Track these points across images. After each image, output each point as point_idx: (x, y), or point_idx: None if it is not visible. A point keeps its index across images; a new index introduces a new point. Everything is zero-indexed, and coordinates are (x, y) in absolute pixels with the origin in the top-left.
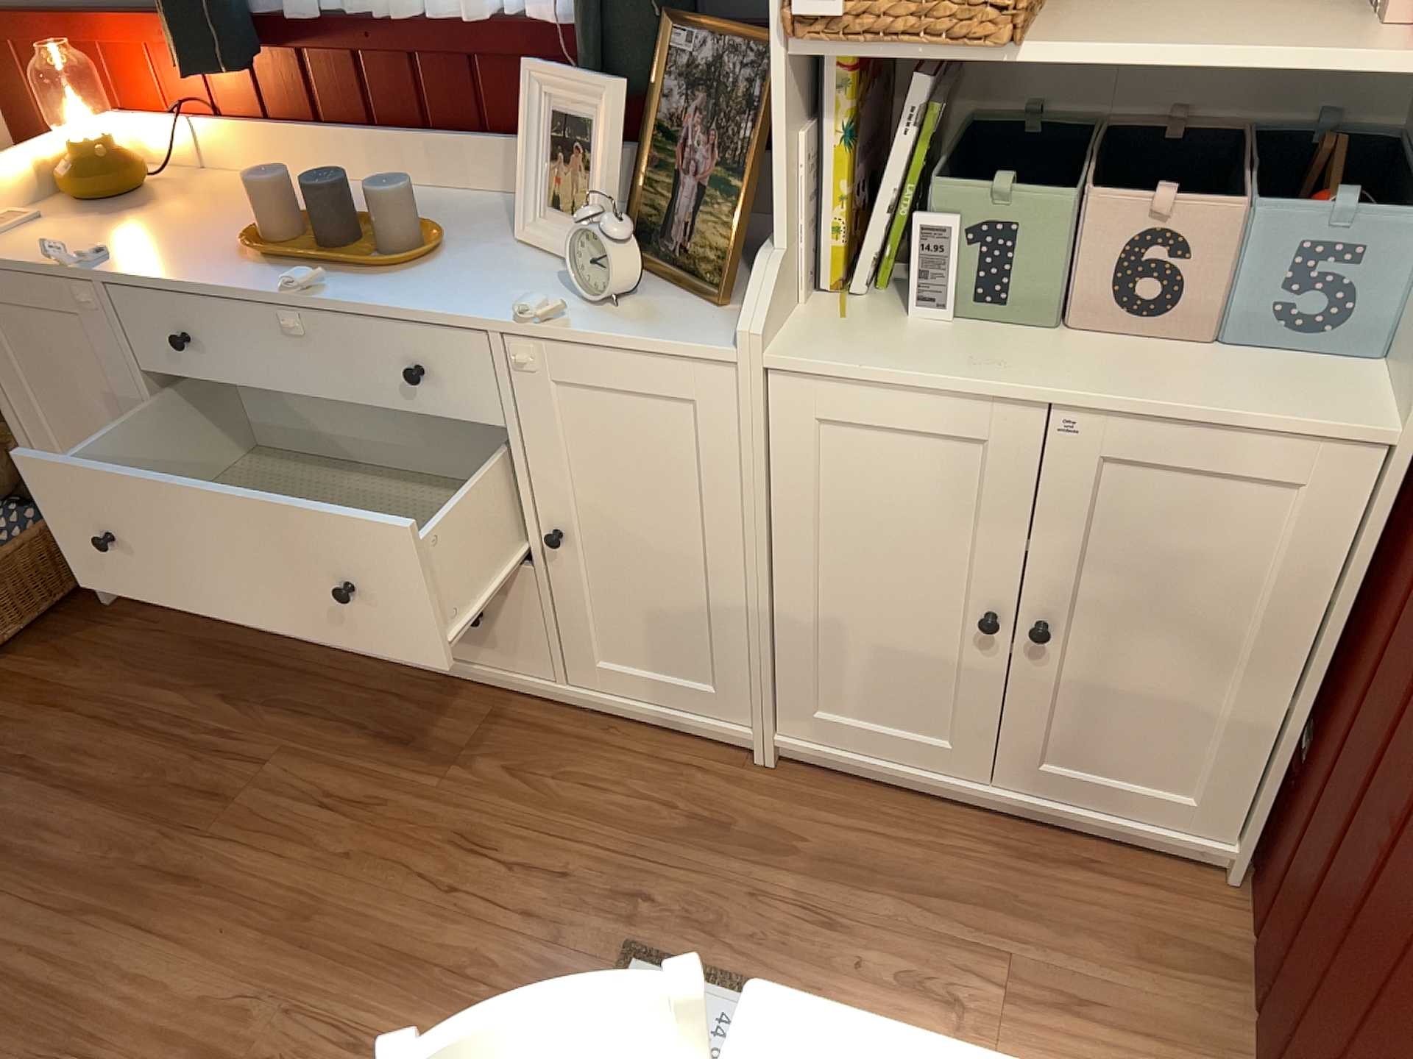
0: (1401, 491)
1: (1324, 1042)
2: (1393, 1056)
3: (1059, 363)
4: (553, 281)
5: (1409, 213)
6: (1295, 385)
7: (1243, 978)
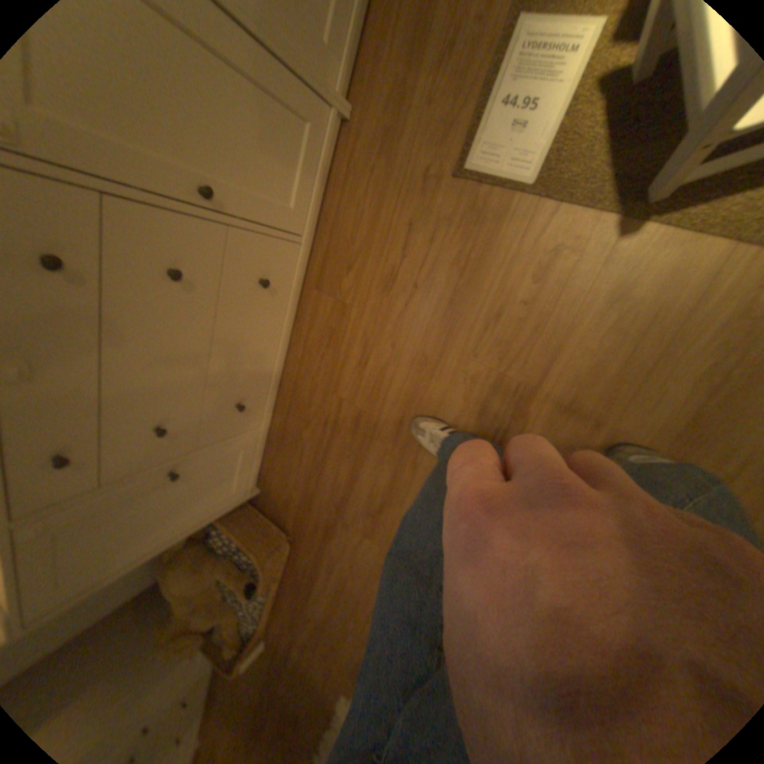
0: None
1: None
2: None
3: None
4: None
5: None
6: None
7: None
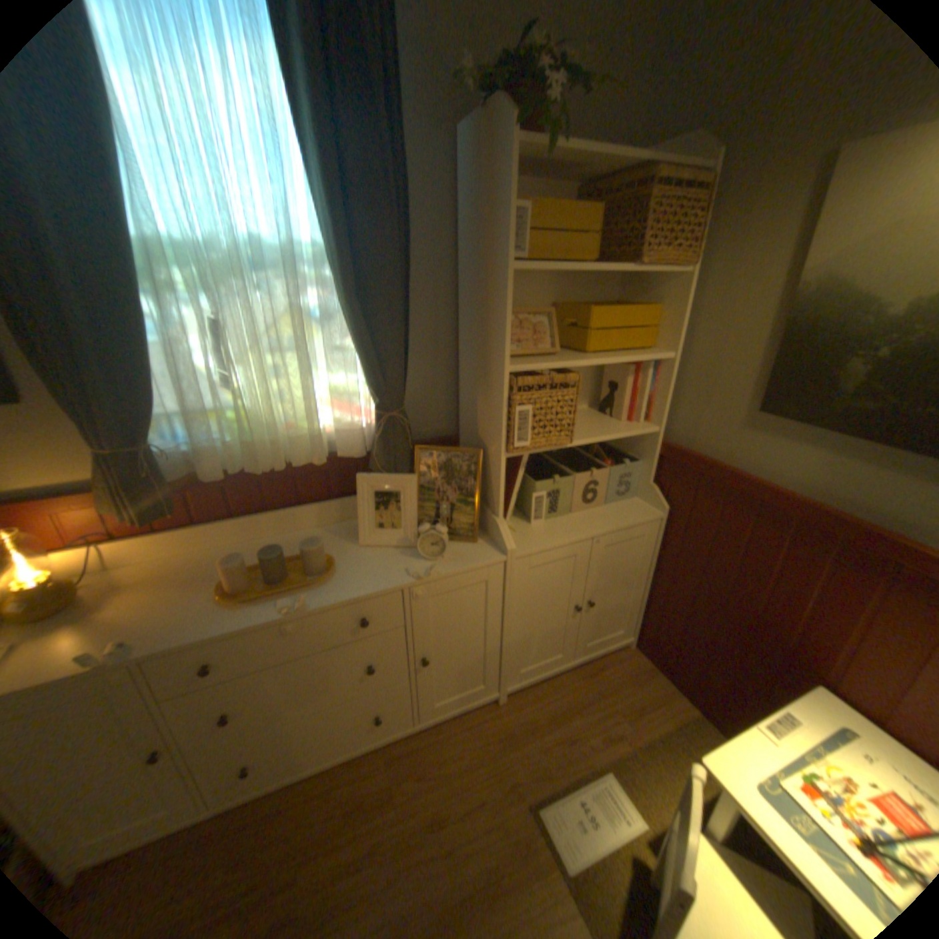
0: (668, 526)
1: (733, 674)
2: (776, 664)
3: (583, 522)
4: (397, 556)
5: (637, 459)
6: (632, 507)
7: (662, 675)
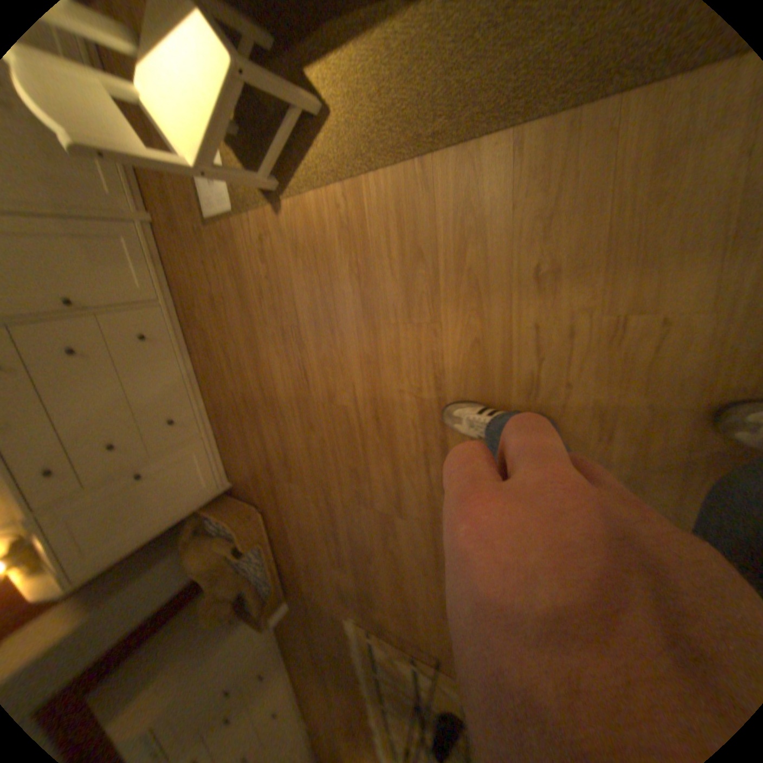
0: None
1: None
2: None
3: None
4: None
5: None
6: None
7: None
